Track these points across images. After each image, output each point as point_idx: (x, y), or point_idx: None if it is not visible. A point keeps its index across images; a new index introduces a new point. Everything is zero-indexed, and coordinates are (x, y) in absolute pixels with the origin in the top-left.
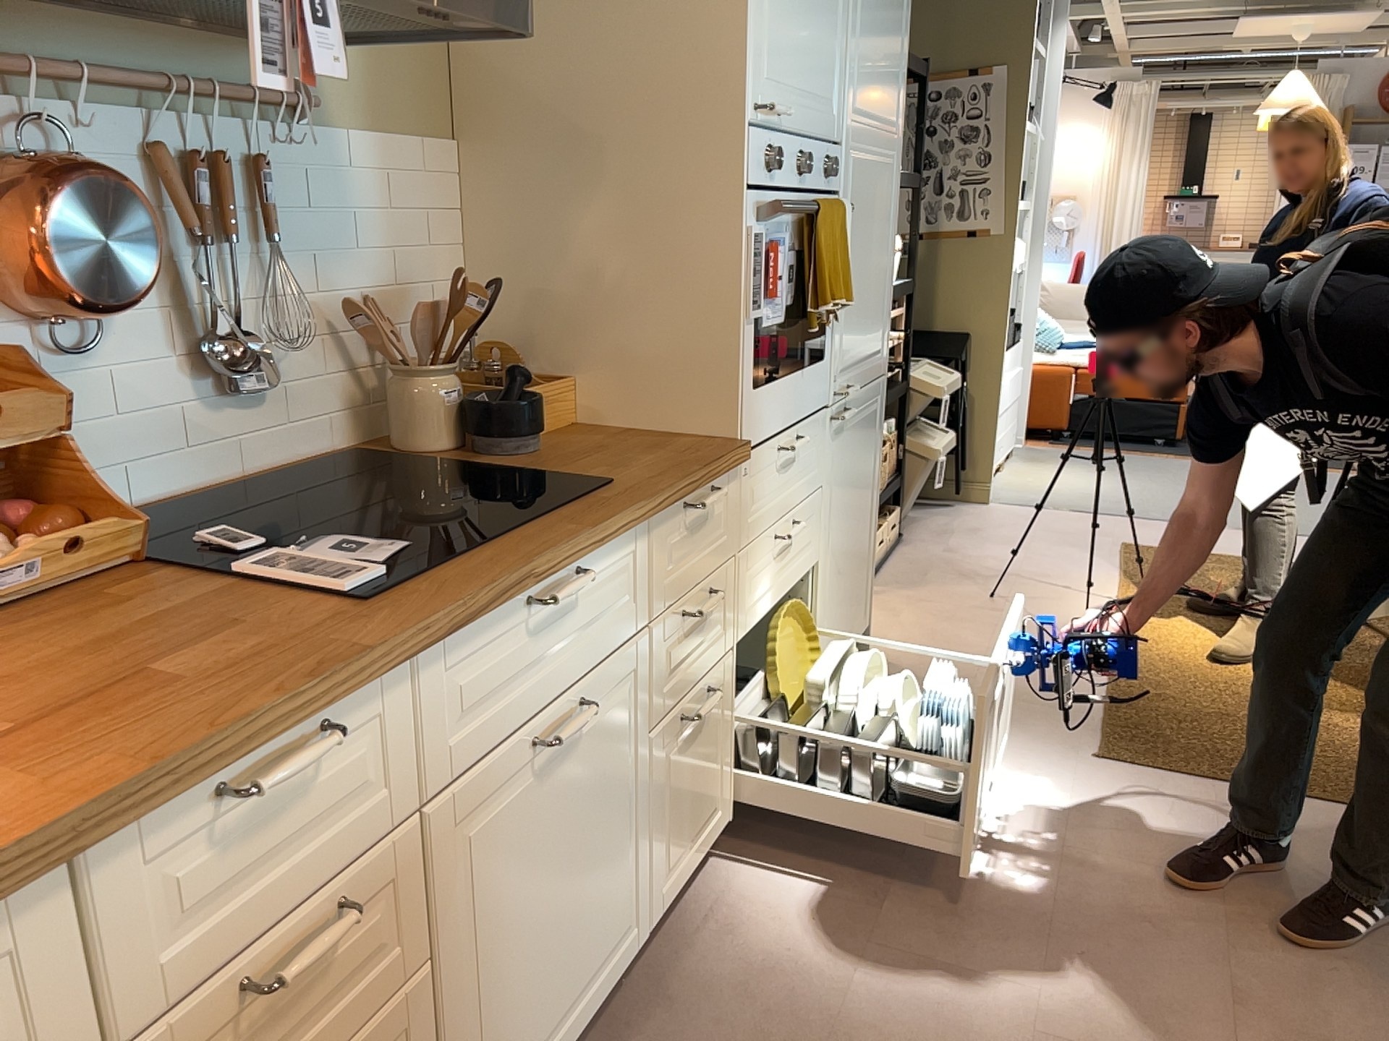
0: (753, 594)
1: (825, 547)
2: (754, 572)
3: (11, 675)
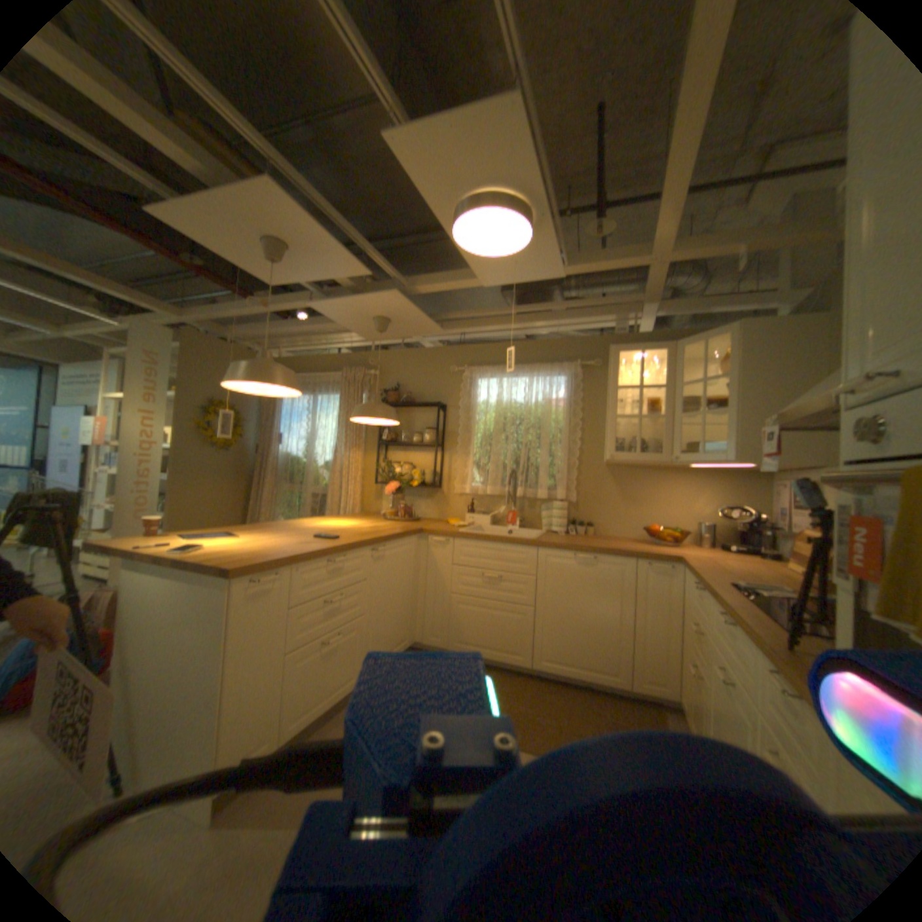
0: None
1: None
2: None
3: (757, 577)
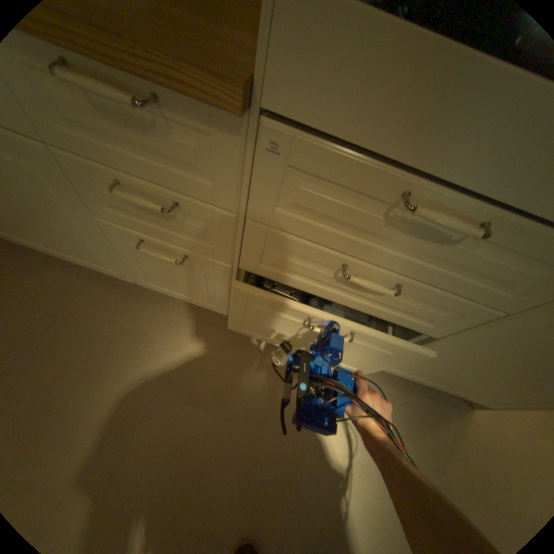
0: (278, 265)
1: (457, 342)
2: (283, 253)
3: None
